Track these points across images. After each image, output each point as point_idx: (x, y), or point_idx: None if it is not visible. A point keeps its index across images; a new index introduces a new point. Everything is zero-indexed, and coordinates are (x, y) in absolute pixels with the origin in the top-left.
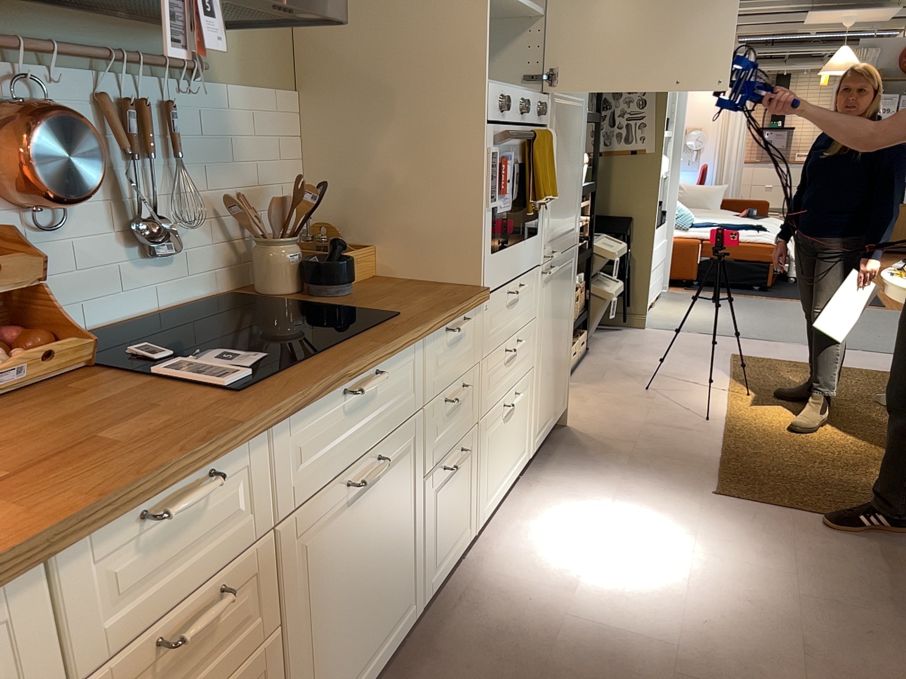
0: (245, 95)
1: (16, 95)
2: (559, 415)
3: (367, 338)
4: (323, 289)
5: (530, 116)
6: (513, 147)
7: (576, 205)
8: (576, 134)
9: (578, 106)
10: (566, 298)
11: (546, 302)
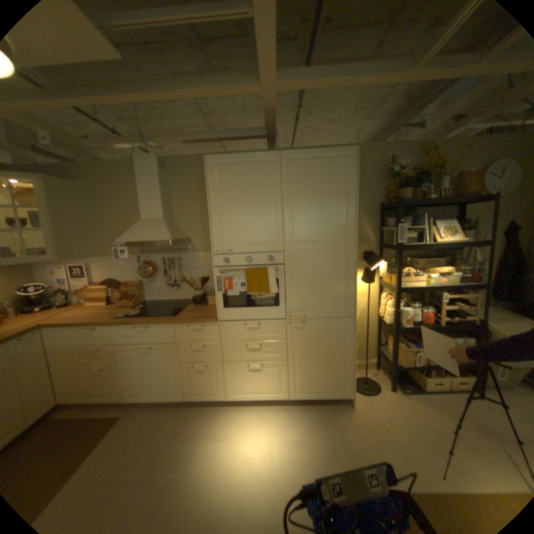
0: (203, 253)
1: (144, 260)
2: (341, 399)
3: (151, 319)
4: (193, 305)
5: (259, 261)
6: (238, 273)
7: (347, 297)
8: (337, 263)
9: (337, 250)
10: (337, 341)
11: (300, 337)
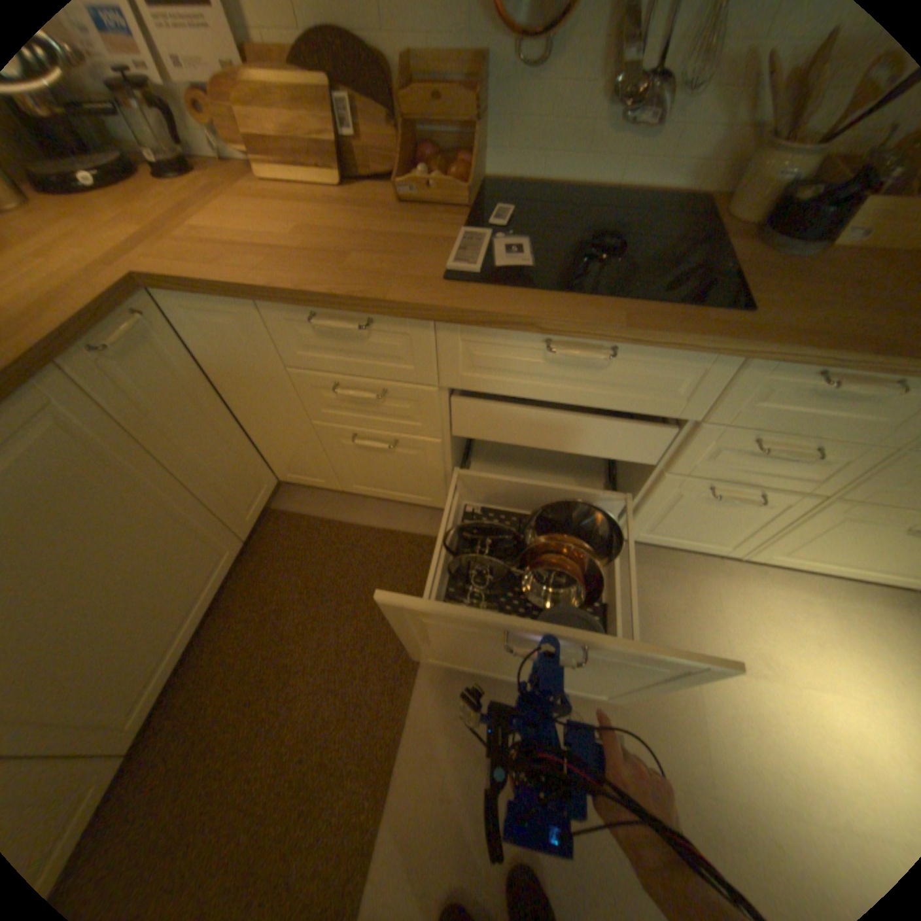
0: None
1: None
2: None
3: (638, 308)
4: (769, 233)
5: None
6: None
7: None
8: None
9: None
10: None
11: None
